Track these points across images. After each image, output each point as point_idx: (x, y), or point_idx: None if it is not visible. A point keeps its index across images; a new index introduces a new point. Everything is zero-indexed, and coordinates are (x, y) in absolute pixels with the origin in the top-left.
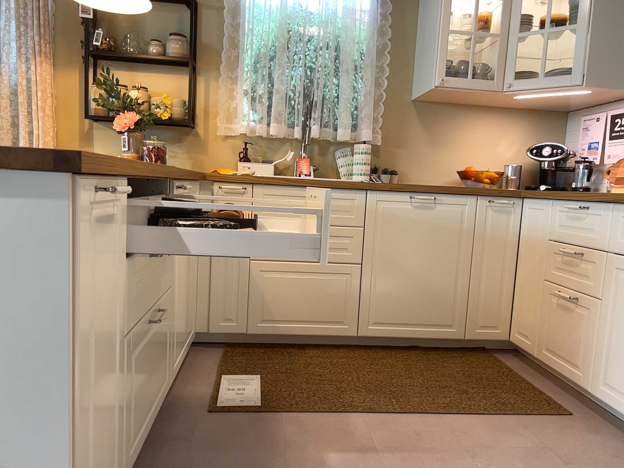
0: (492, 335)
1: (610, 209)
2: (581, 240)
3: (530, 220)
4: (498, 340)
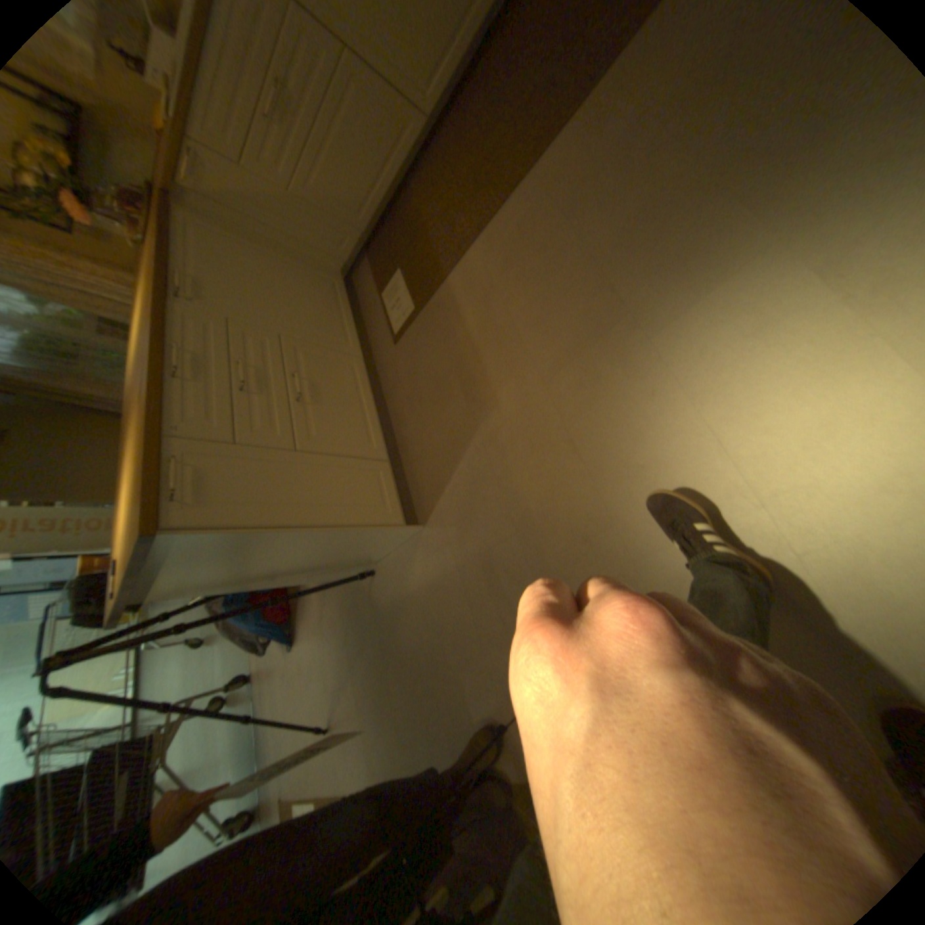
0: None
1: None
2: None
3: None
4: None
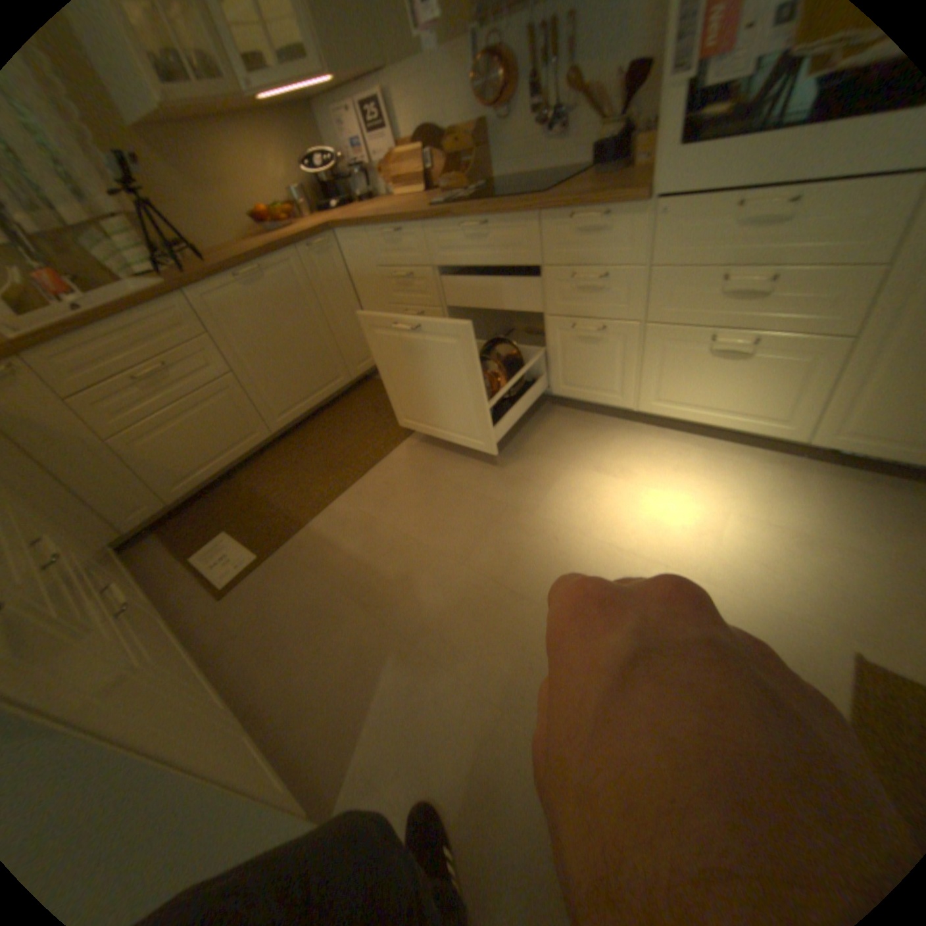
0: (366, 365)
1: (417, 225)
2: (403, 259)
3: (348, 251)
4: (372, 365)
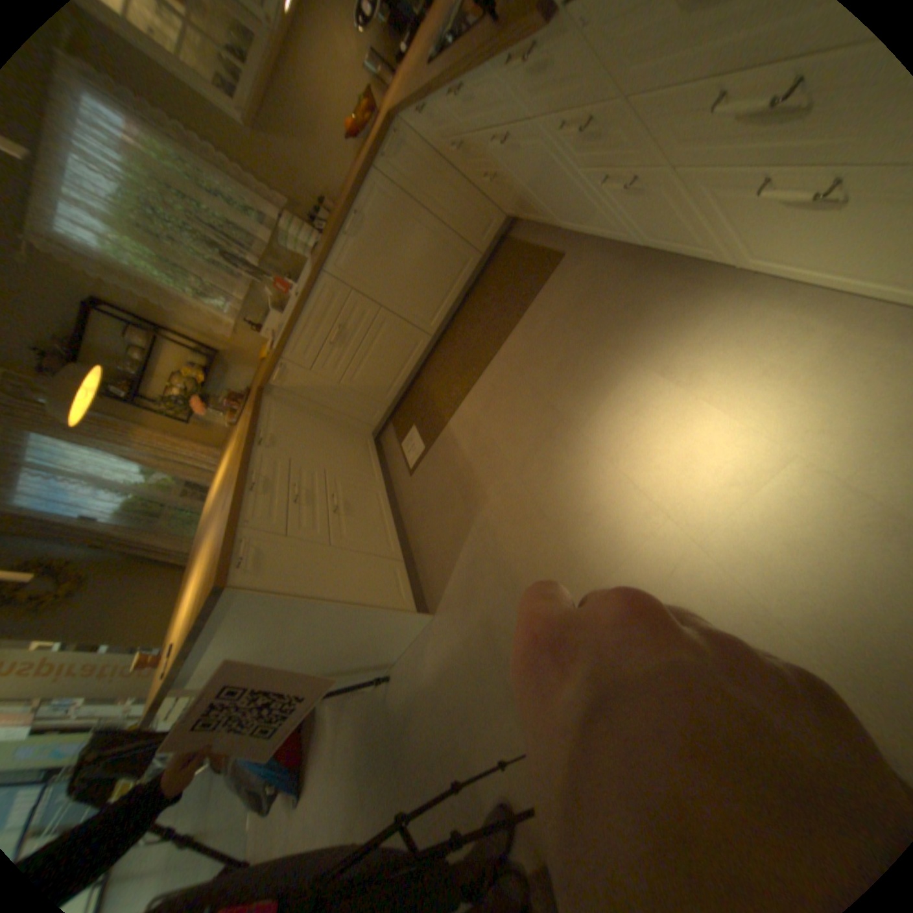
0: (495, 228)
1: (431, 97)
2: (450, 129)
3: (419, 128)
4: (502, 224)
